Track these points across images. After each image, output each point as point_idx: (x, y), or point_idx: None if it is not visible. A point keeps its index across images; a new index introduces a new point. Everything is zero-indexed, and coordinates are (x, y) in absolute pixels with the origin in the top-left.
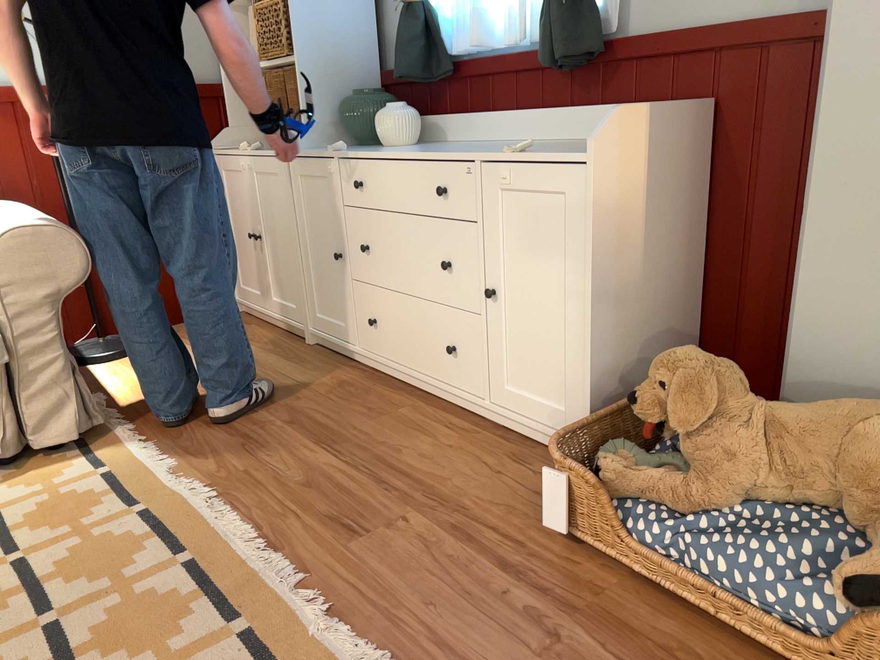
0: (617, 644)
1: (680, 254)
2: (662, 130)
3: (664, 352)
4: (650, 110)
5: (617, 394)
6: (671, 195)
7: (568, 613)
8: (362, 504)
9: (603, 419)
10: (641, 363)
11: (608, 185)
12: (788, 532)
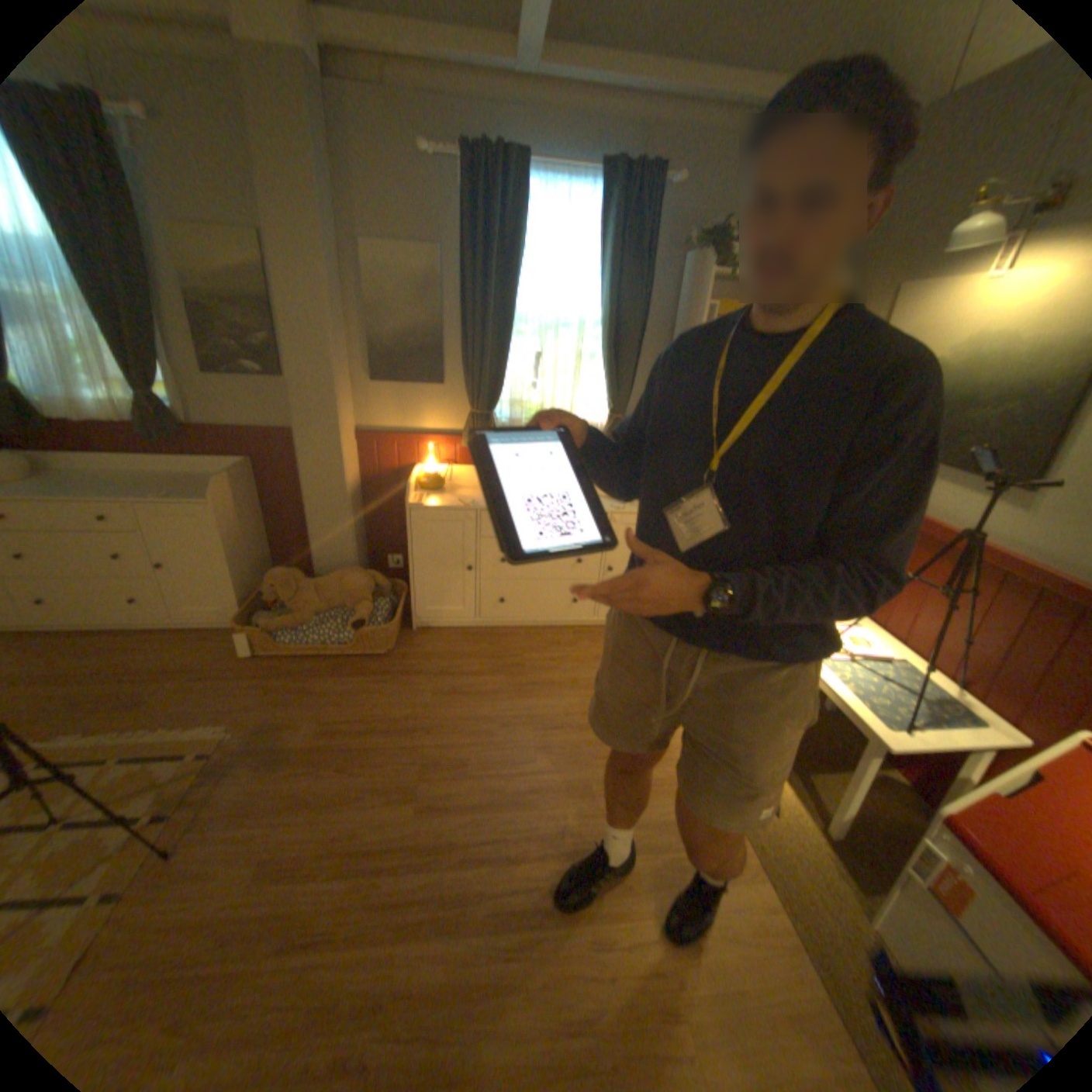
0: (289, 679)
1: (254, 526)
2: (234, 479)
3: (259, 569)
4: (227, 473)
5: (245, 594)
6: (244, 503)
7: (266, 680)
8: (127, 696)
9: (243, 607)
10: (251, 577)
11: (219, 511)
12: (332, 619)
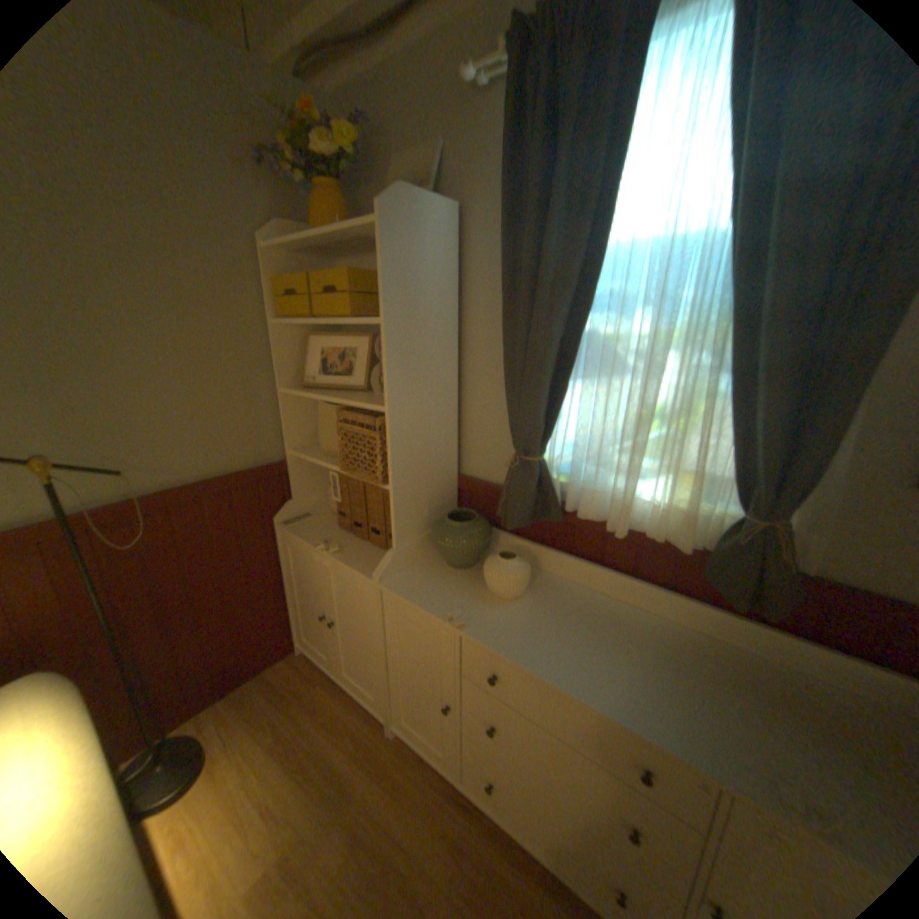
0: None
1: None
2: None
3: None
4: None
5: None
6: None
7: None
8: None
9: None
10: None
11: None
12: None
